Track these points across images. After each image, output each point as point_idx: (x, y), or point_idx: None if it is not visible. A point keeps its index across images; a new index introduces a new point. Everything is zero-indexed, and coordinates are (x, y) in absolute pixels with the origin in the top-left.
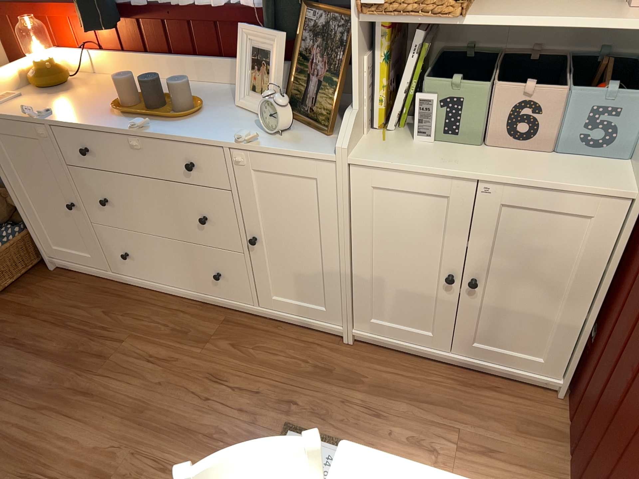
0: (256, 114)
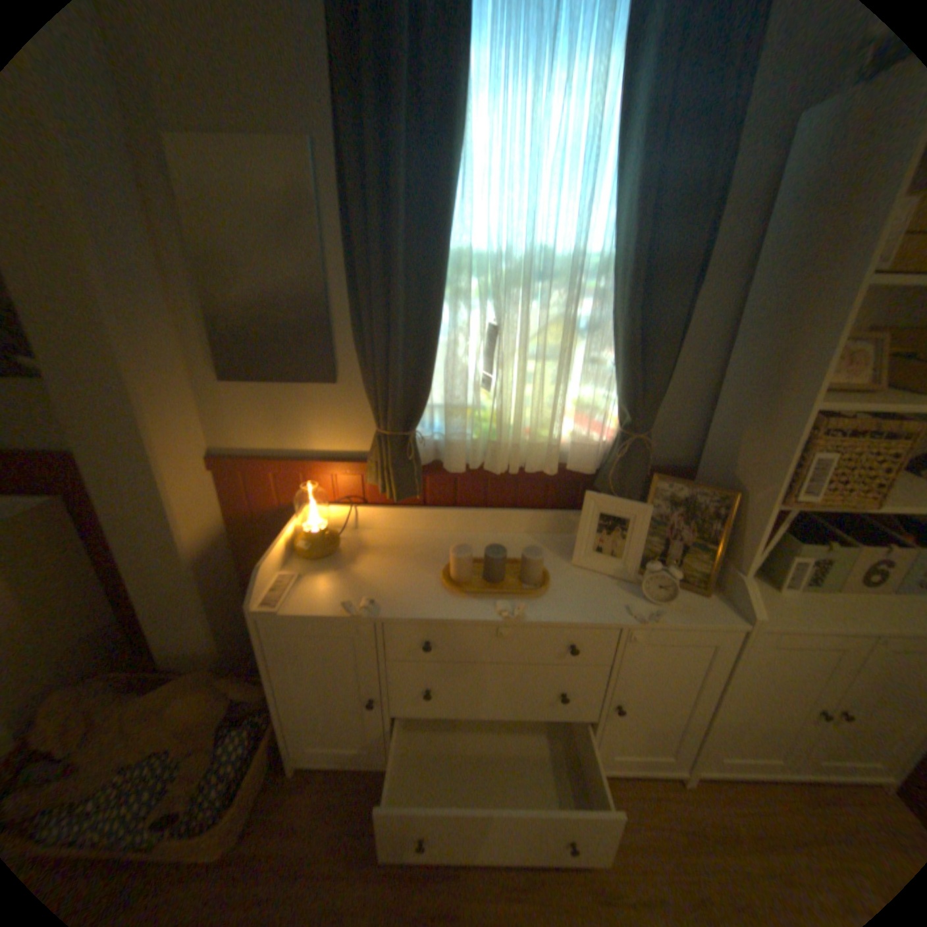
0: (607, 577)
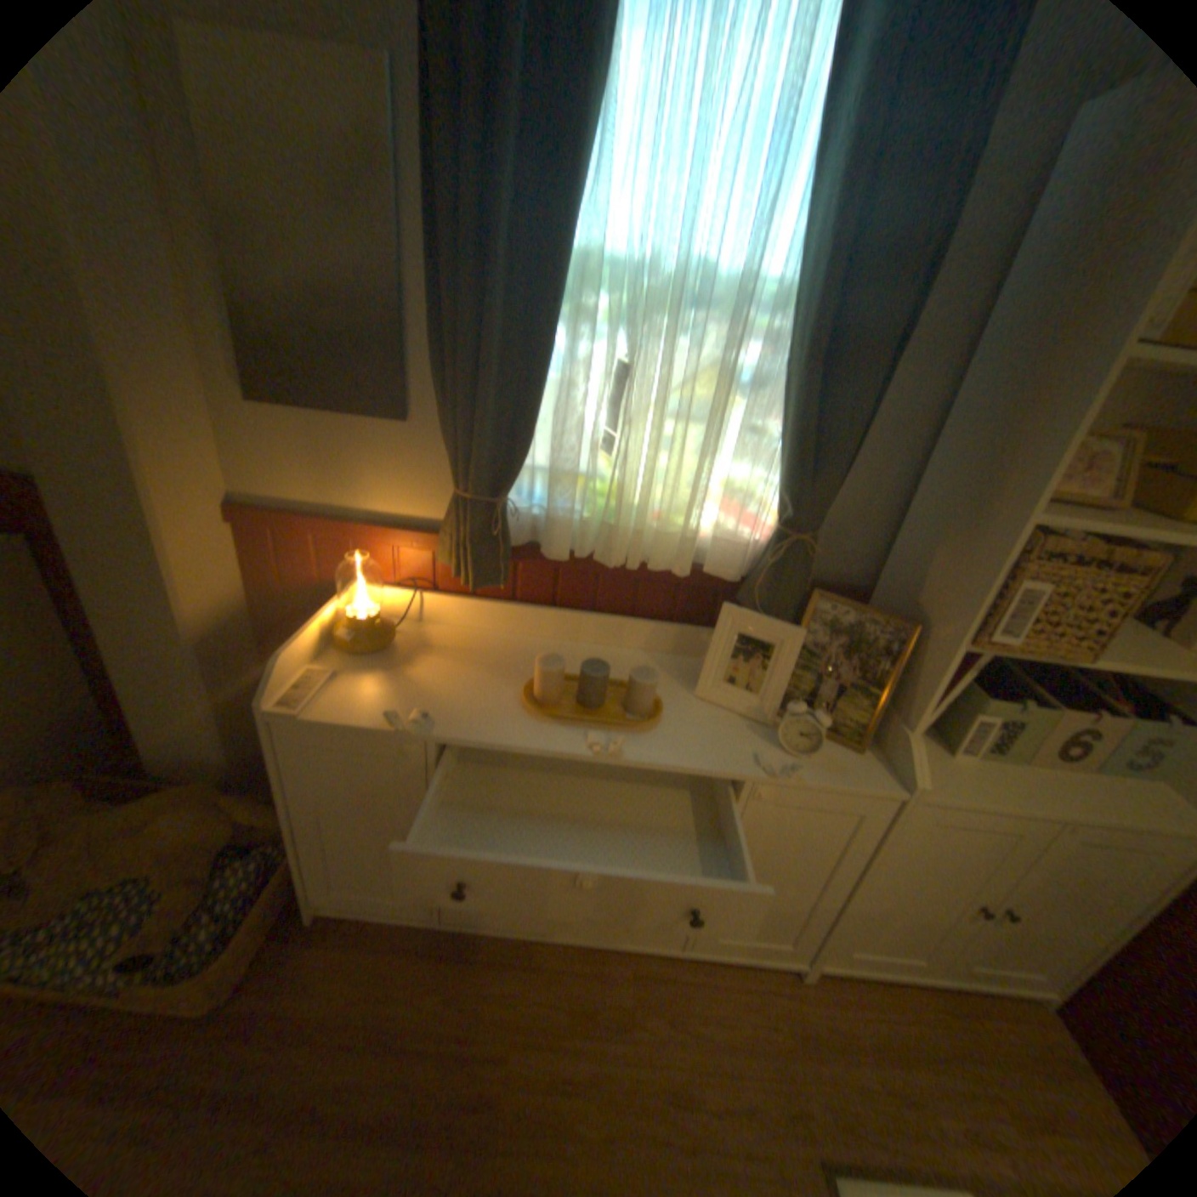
0: (738, 717)
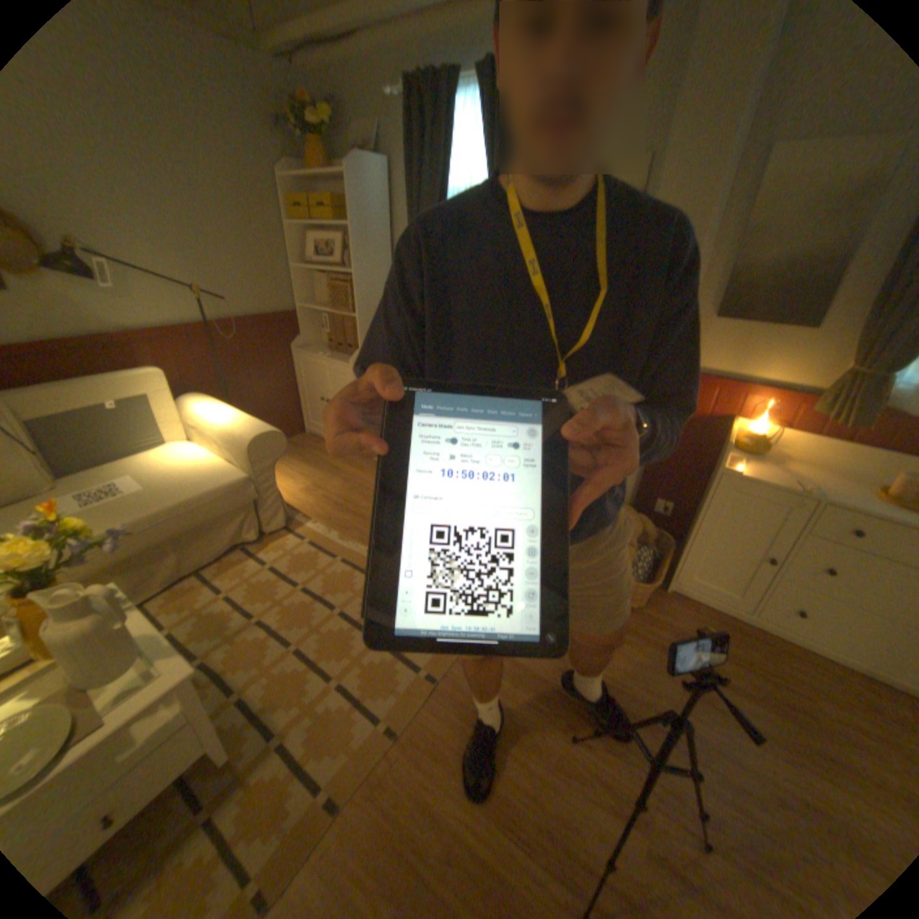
0: None
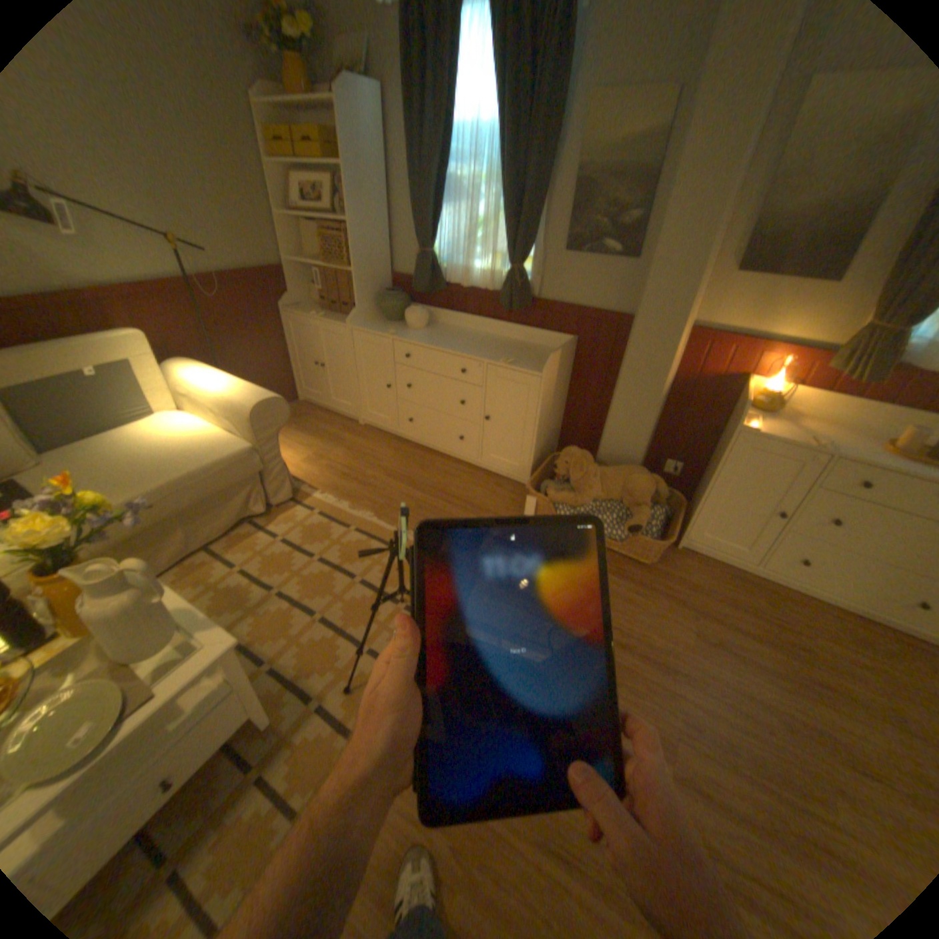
0: None
